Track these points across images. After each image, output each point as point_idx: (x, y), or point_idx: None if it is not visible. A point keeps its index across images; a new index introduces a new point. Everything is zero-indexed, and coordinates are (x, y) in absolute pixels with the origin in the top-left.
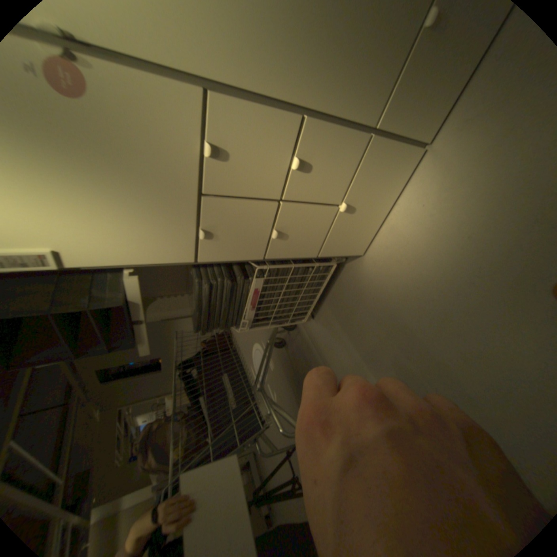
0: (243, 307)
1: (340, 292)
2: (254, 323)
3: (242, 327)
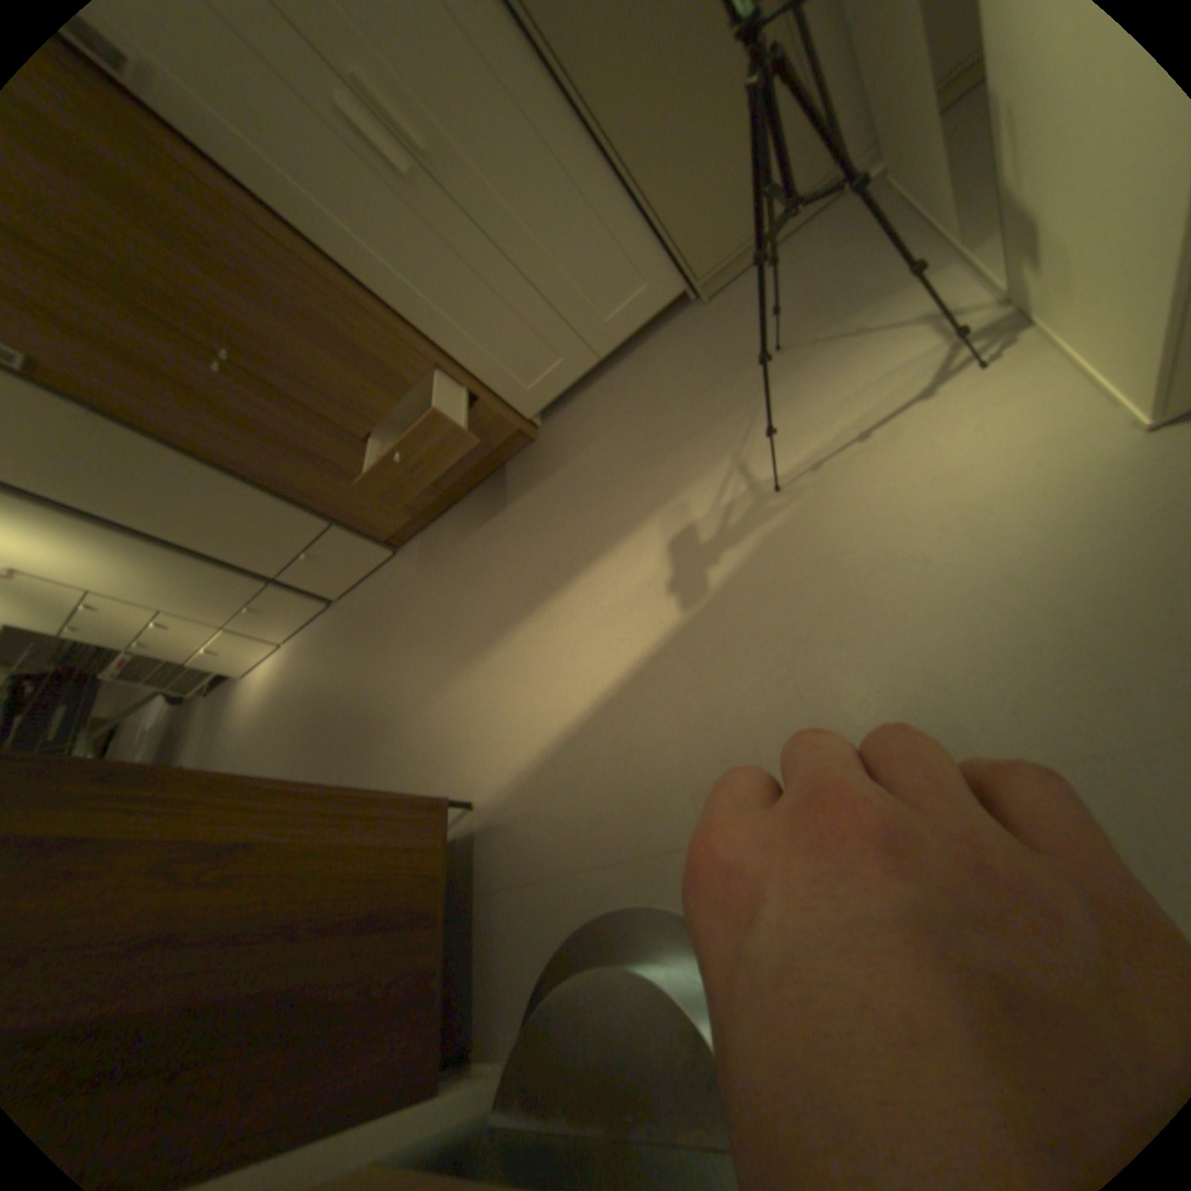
0: (108, 664)
1: (224, 691)
2: (118, 678)
3: (104, 676)
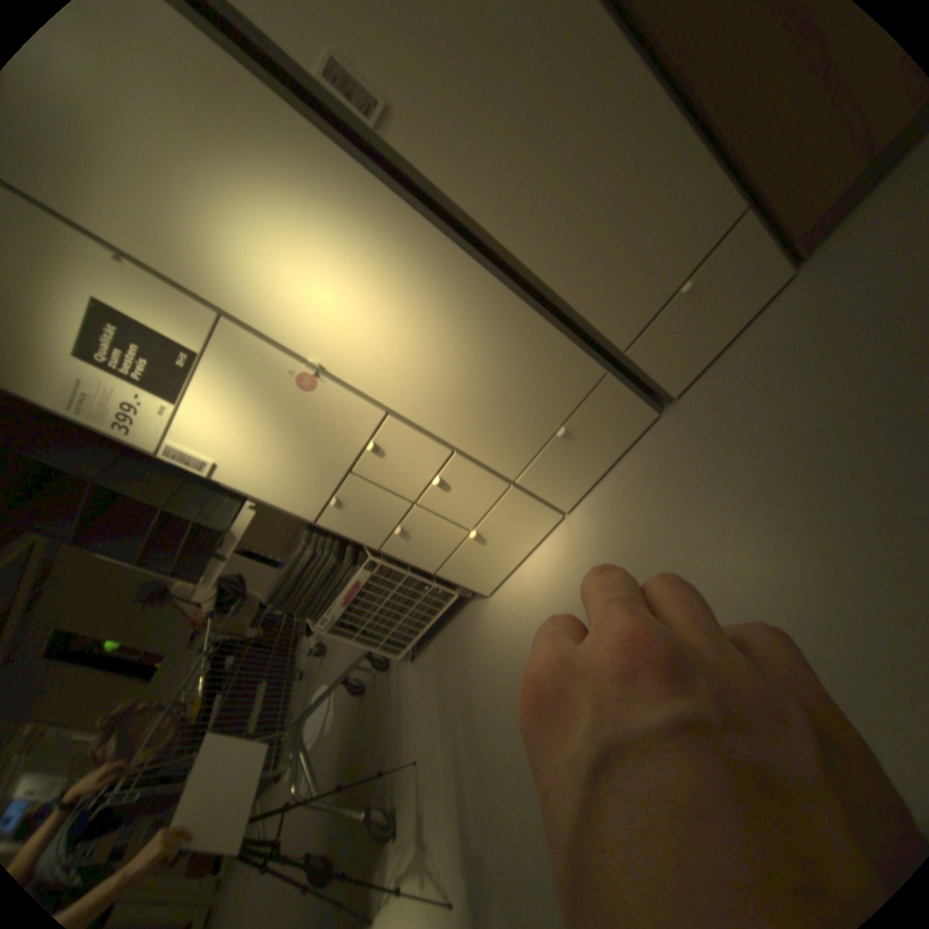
0: (333, 596)
1: (452, 634)
2: (334, 624)
3: (319, 623)
